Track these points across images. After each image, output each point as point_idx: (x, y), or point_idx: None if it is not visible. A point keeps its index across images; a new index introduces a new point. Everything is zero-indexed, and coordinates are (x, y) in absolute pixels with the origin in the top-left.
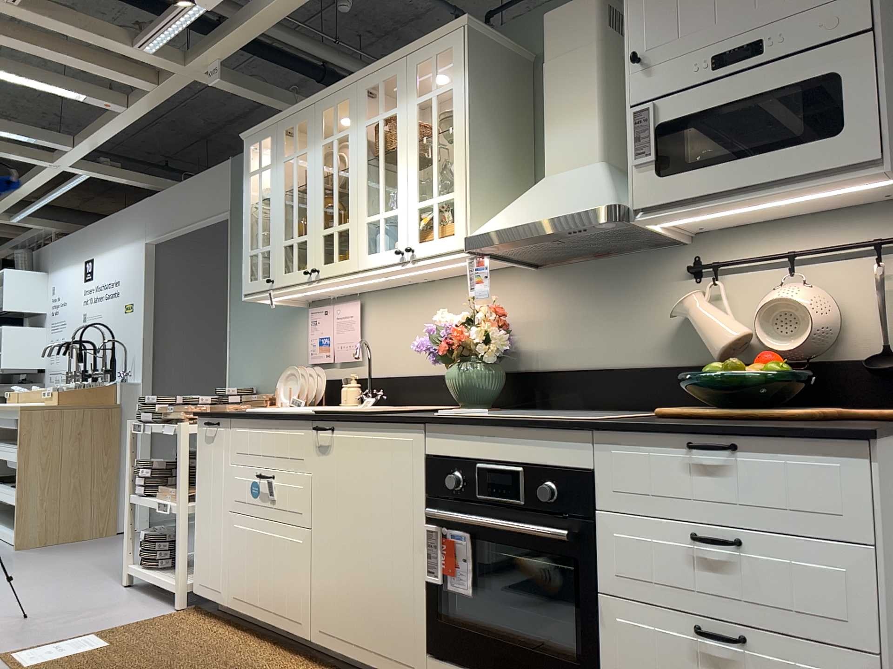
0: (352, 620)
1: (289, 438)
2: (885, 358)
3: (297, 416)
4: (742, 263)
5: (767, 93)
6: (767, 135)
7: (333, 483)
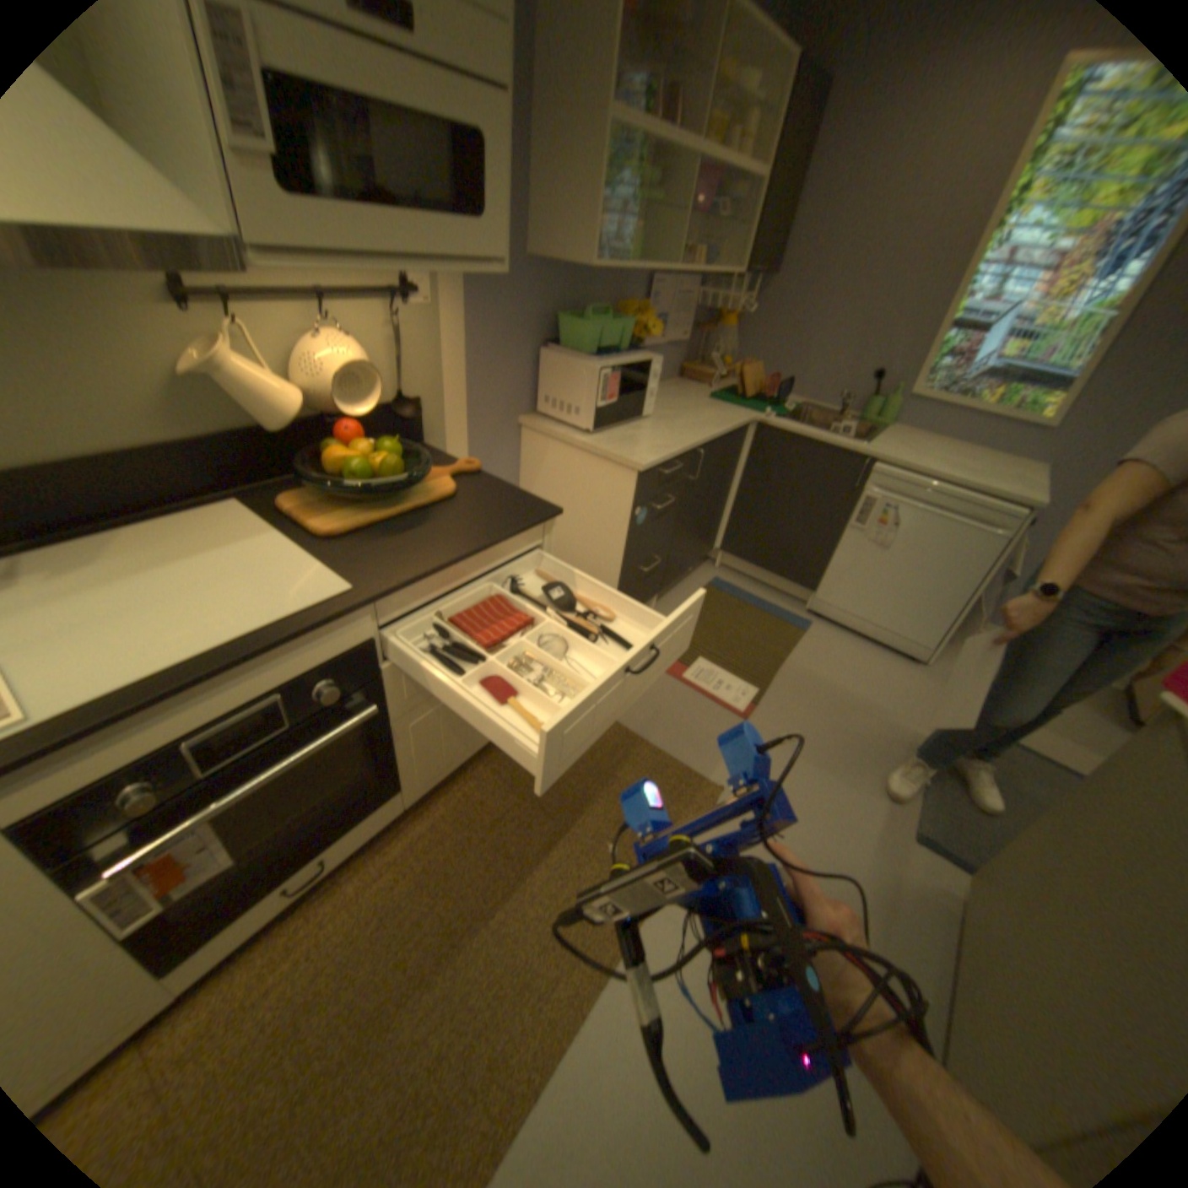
0: None
1: None
2: (401, 402)
3: None
4: (257, 290)
5: (422, 111)
6: (415, 176)
7: None
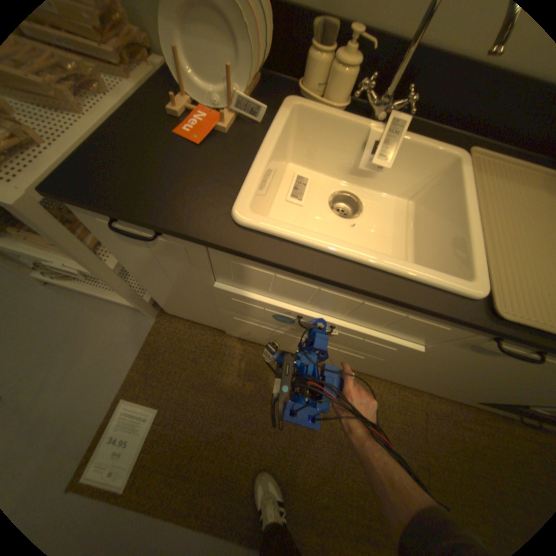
0: (407, 381)
1: (406, 319)
2: None
3: (470, 323)
4: None
5: None
6: None
7: (471, 364)
